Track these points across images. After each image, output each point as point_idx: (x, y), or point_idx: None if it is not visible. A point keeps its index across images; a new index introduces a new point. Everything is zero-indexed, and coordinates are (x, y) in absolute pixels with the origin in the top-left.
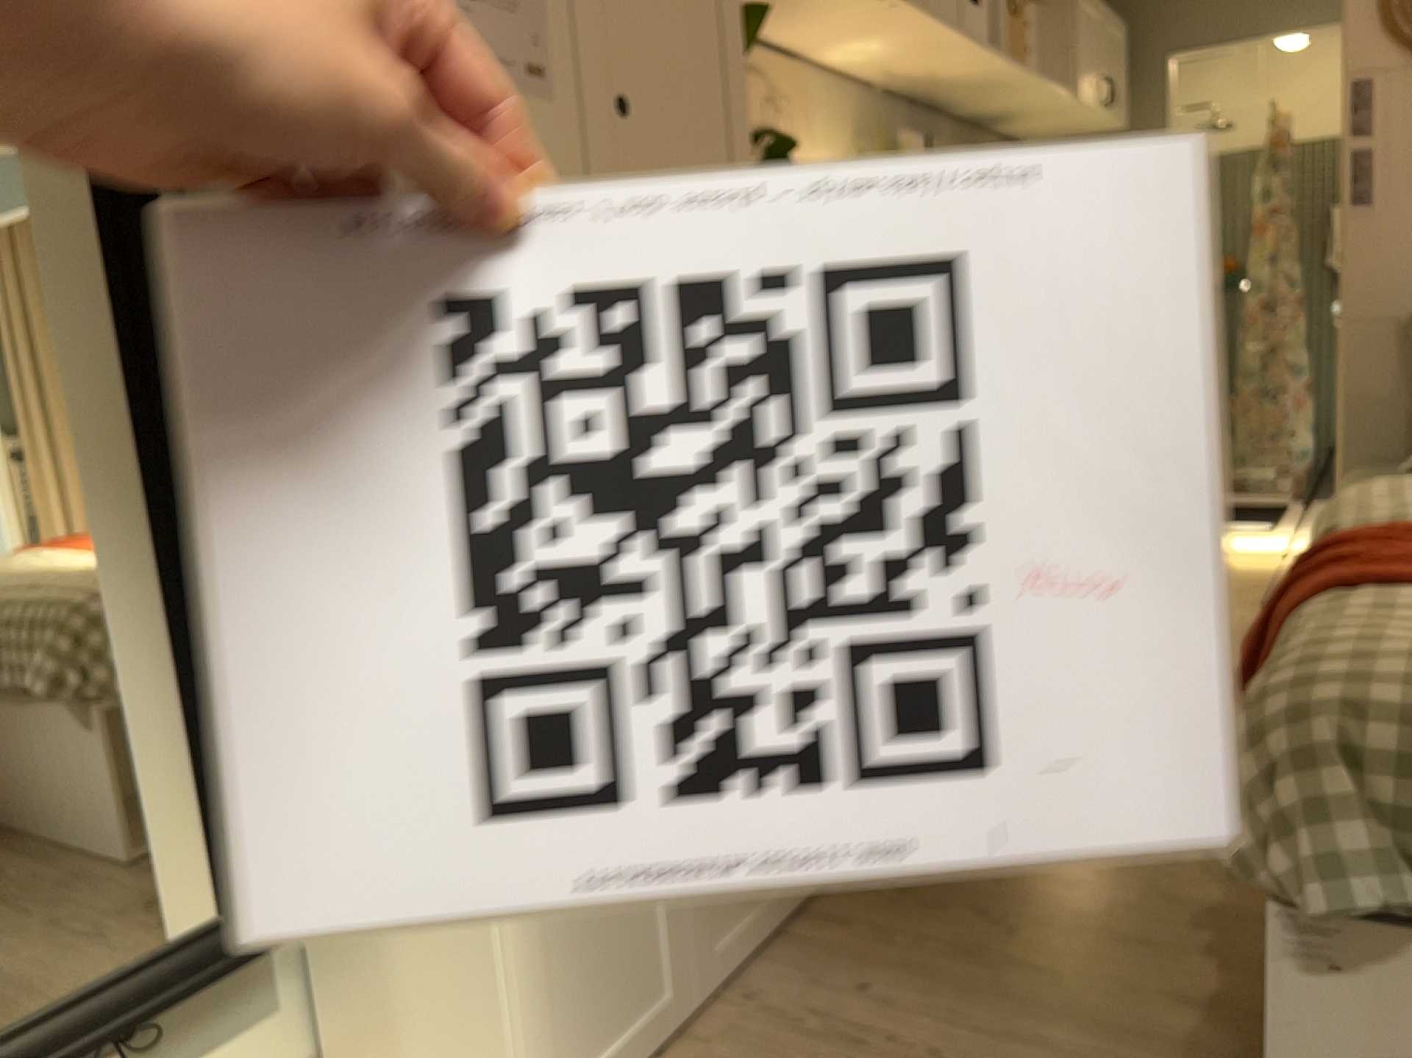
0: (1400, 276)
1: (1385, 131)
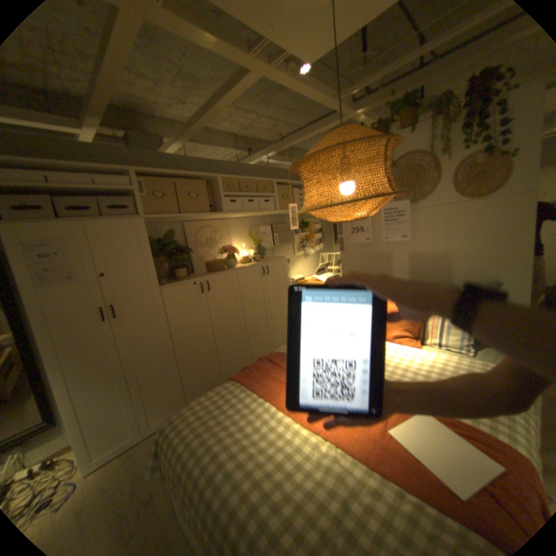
0: (350, 267)
1: (344, 234)
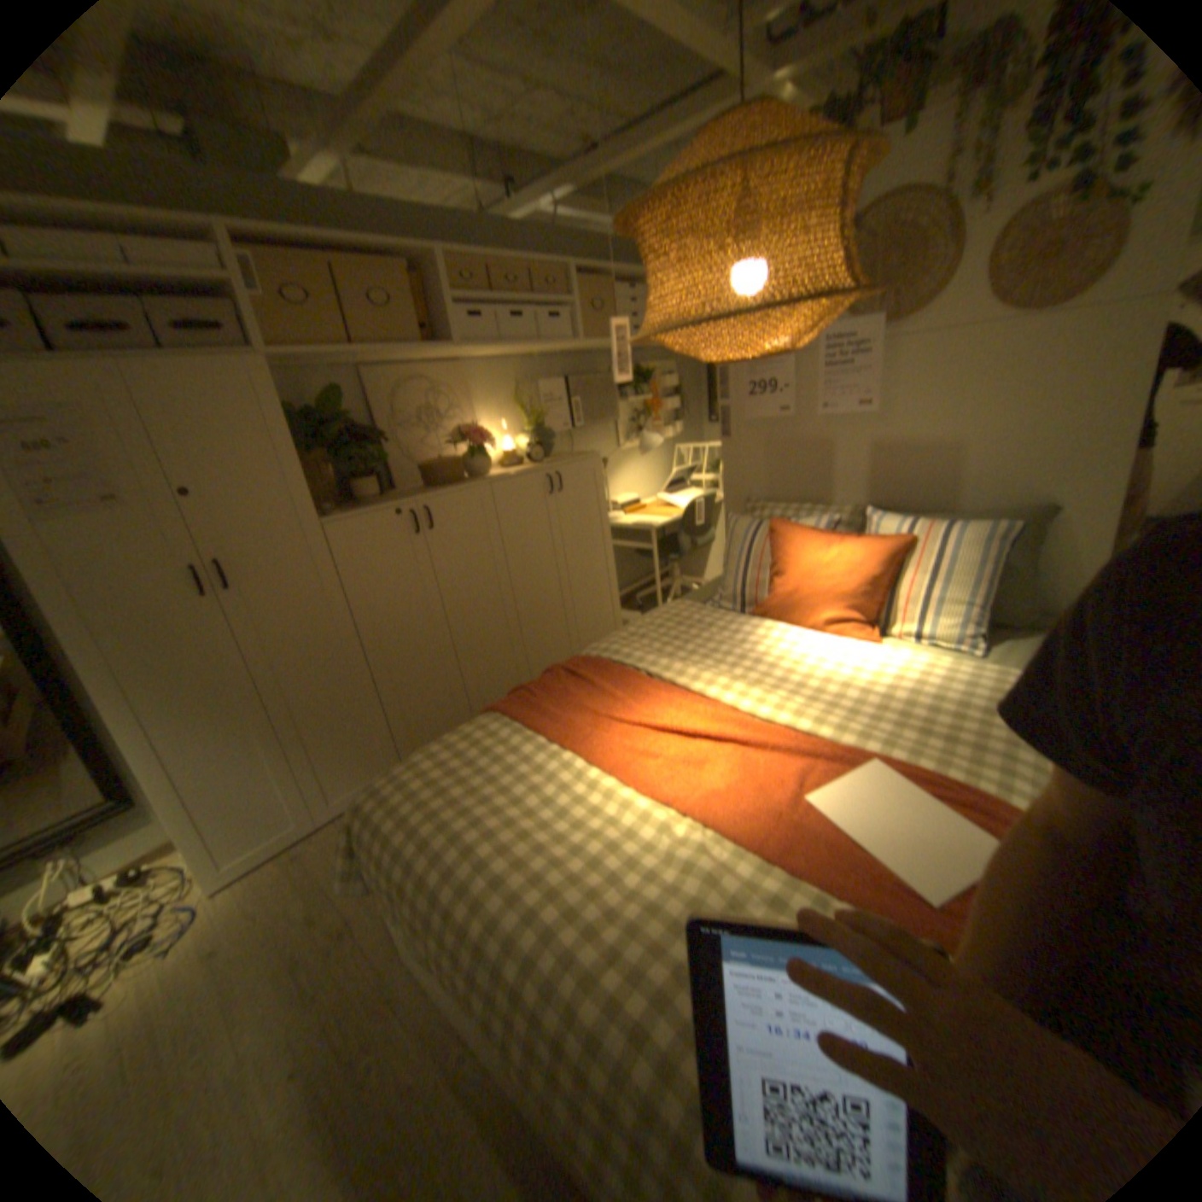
0: (743, 476)
1: (733, 397)
